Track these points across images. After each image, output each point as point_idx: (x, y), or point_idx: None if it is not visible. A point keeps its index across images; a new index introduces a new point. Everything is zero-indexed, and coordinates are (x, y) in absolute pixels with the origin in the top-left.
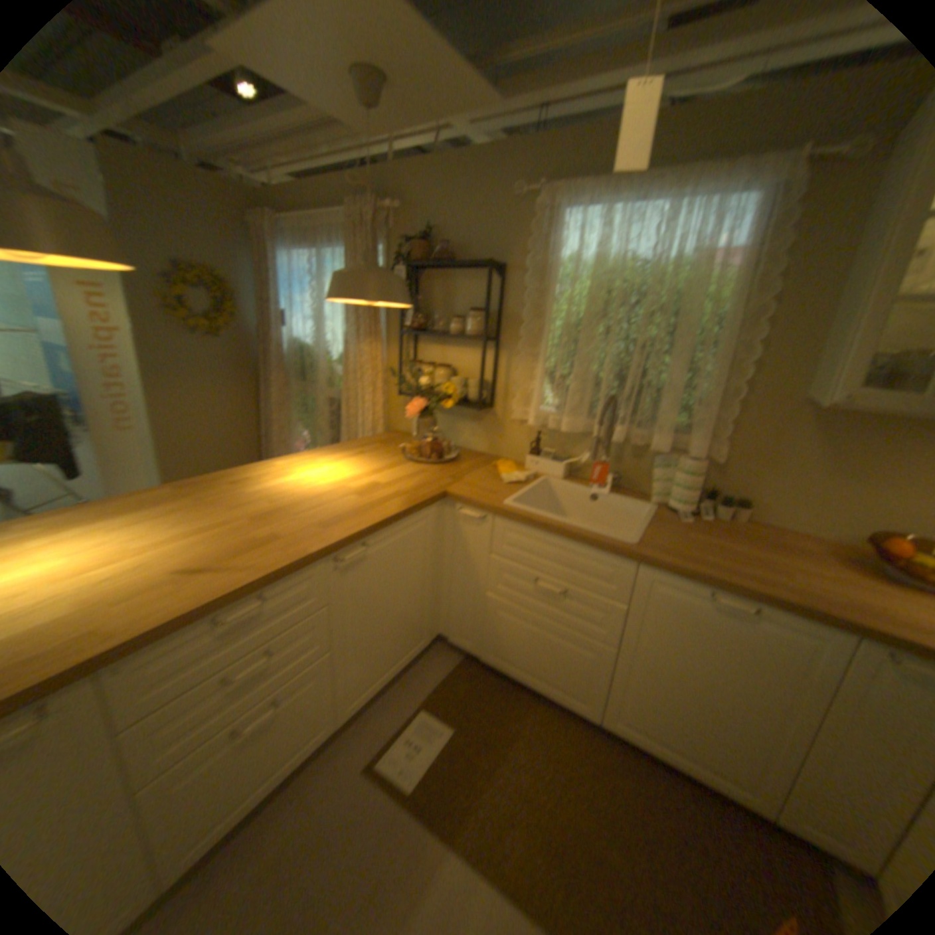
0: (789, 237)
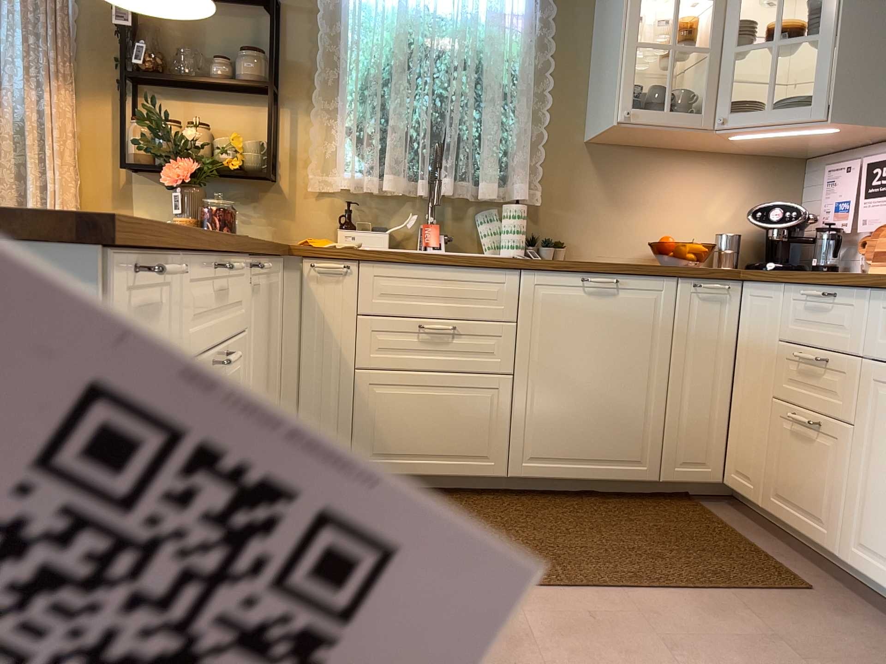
0: (553, 10)
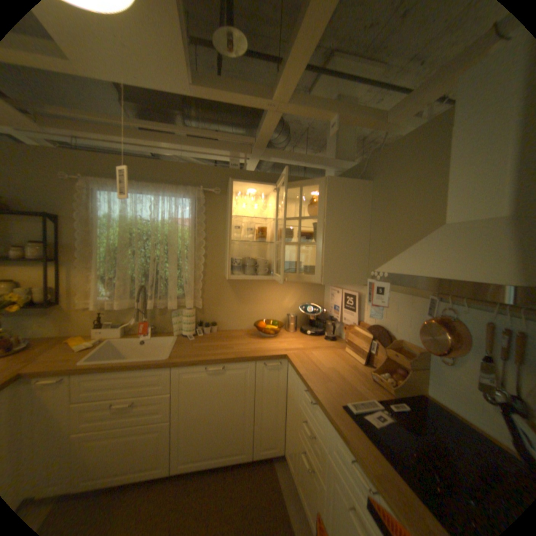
0: (204, 217)
